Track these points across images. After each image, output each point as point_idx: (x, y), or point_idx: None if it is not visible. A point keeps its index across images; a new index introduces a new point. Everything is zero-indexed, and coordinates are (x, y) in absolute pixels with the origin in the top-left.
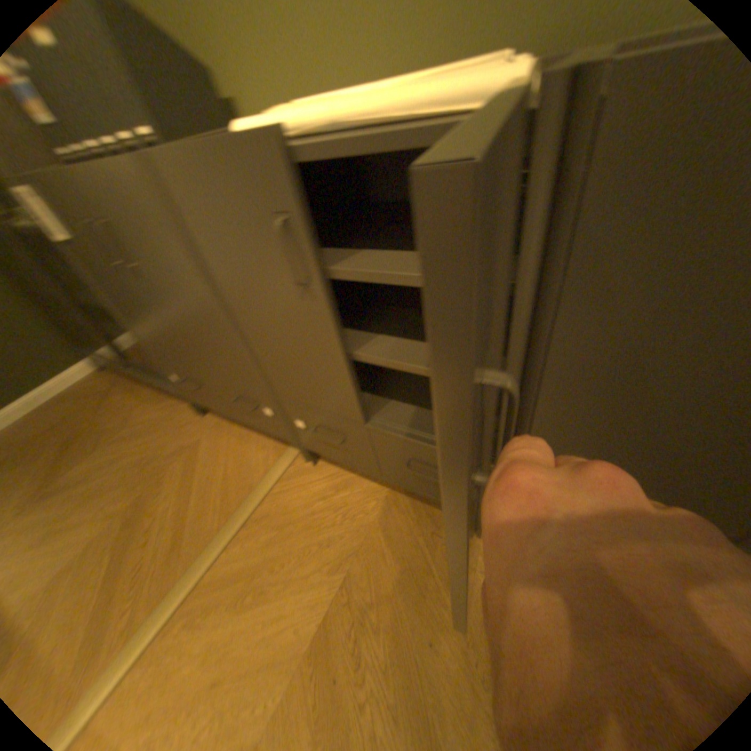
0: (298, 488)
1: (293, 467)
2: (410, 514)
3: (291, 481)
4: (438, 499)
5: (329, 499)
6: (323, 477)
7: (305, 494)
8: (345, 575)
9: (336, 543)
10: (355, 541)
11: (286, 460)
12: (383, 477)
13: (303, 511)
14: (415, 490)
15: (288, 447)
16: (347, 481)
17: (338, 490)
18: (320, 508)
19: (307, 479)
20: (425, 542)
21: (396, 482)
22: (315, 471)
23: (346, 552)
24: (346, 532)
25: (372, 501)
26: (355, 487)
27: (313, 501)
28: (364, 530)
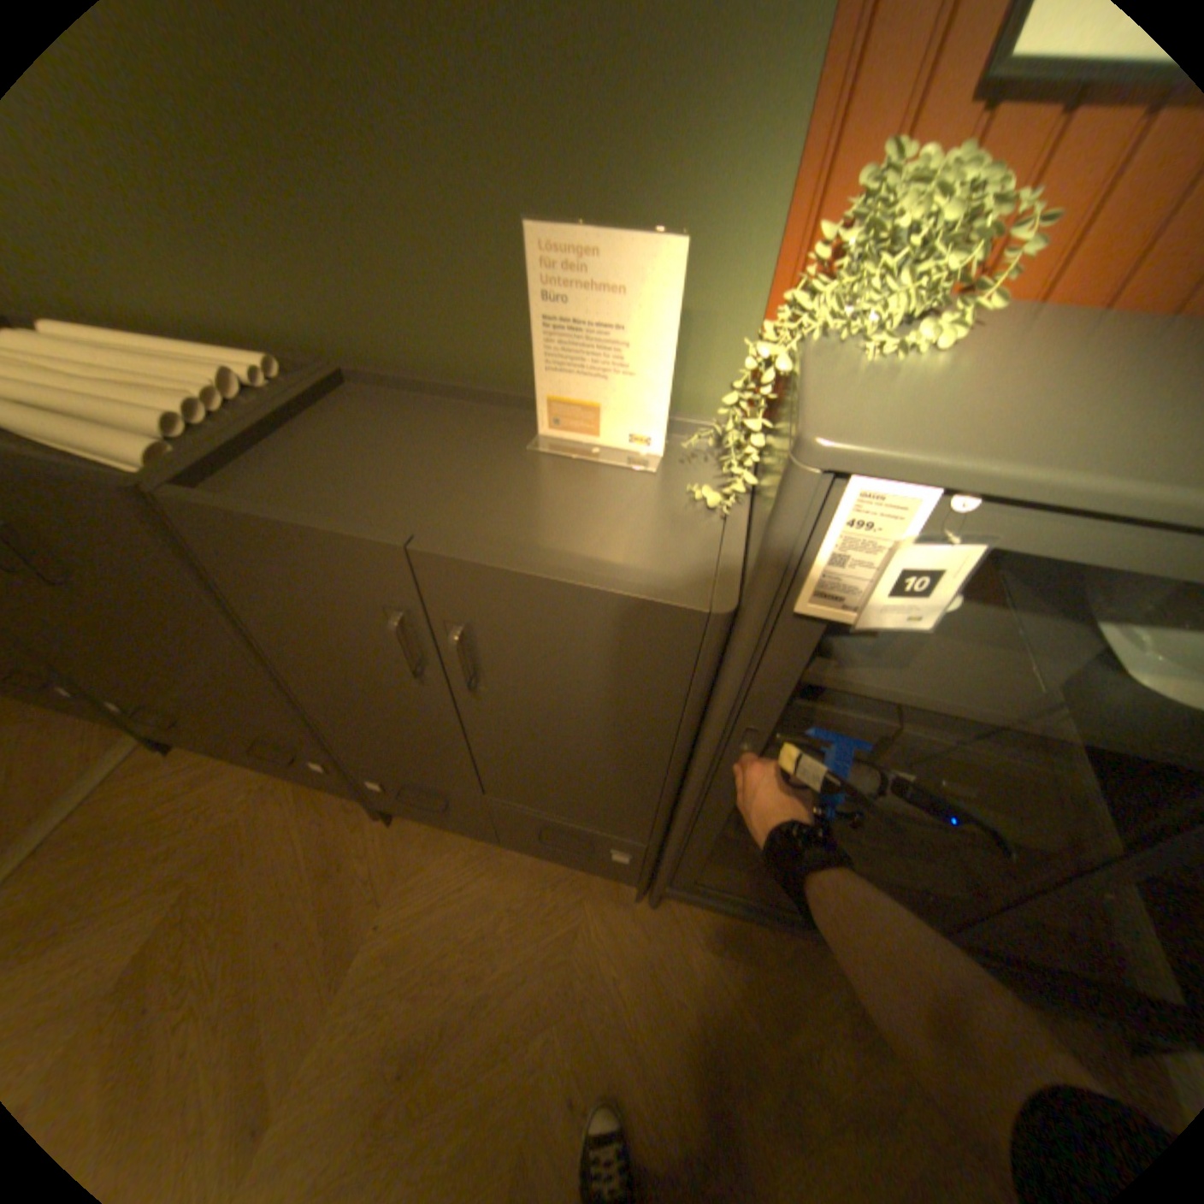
0: (132, 788)
1: (129, 760)
2: (288, 803)
3: (122, 781)
4: (302, 782)
5: (178, 798)
6: (174, 769)
7: (141, 796)
8: (181, 889)
9: (176, 853)
10: (205, 846)
11: (117, 751)
12: (239, 763)
13: (134, 819)
14: (277, 775)
15: (125, 732)
16: (209, 771)
17: (194, 784)
18: (162, 812)
19: (148, 775)
20: (297, 834)
21: (254, 768)
22: (164, 762)
23: (188, 863)
24: (193, 837)
25: (240, 793)
26: (219, 778)
27: (151, 804)
28: (221, 831)
